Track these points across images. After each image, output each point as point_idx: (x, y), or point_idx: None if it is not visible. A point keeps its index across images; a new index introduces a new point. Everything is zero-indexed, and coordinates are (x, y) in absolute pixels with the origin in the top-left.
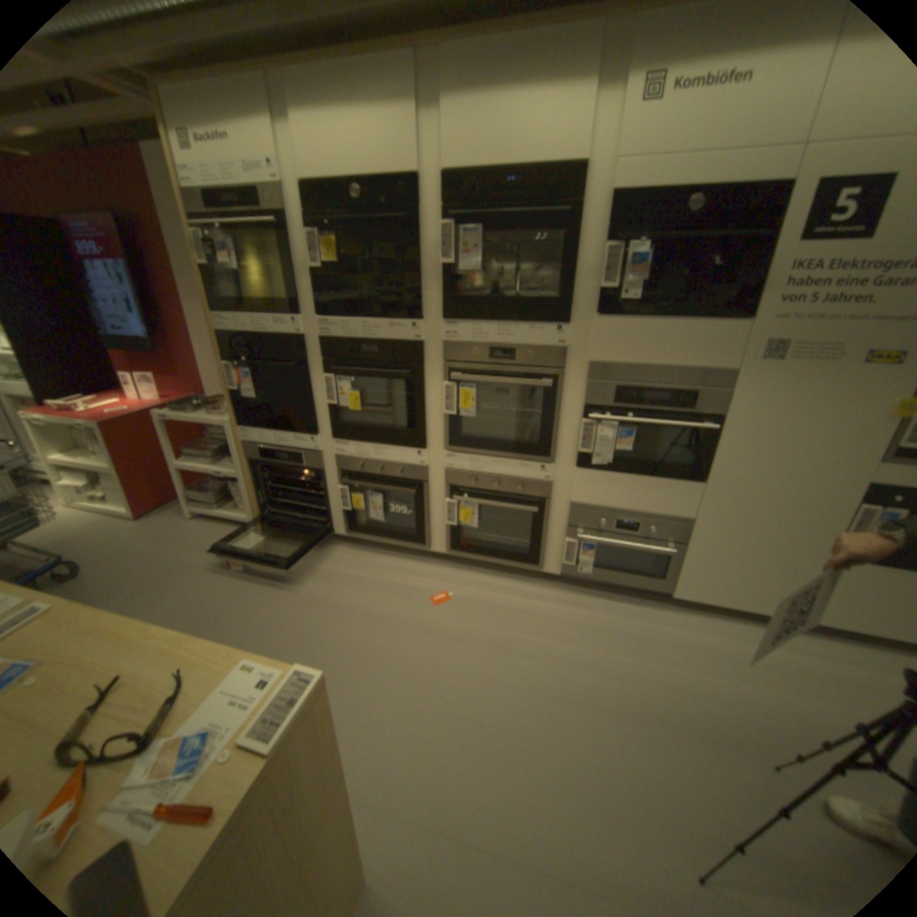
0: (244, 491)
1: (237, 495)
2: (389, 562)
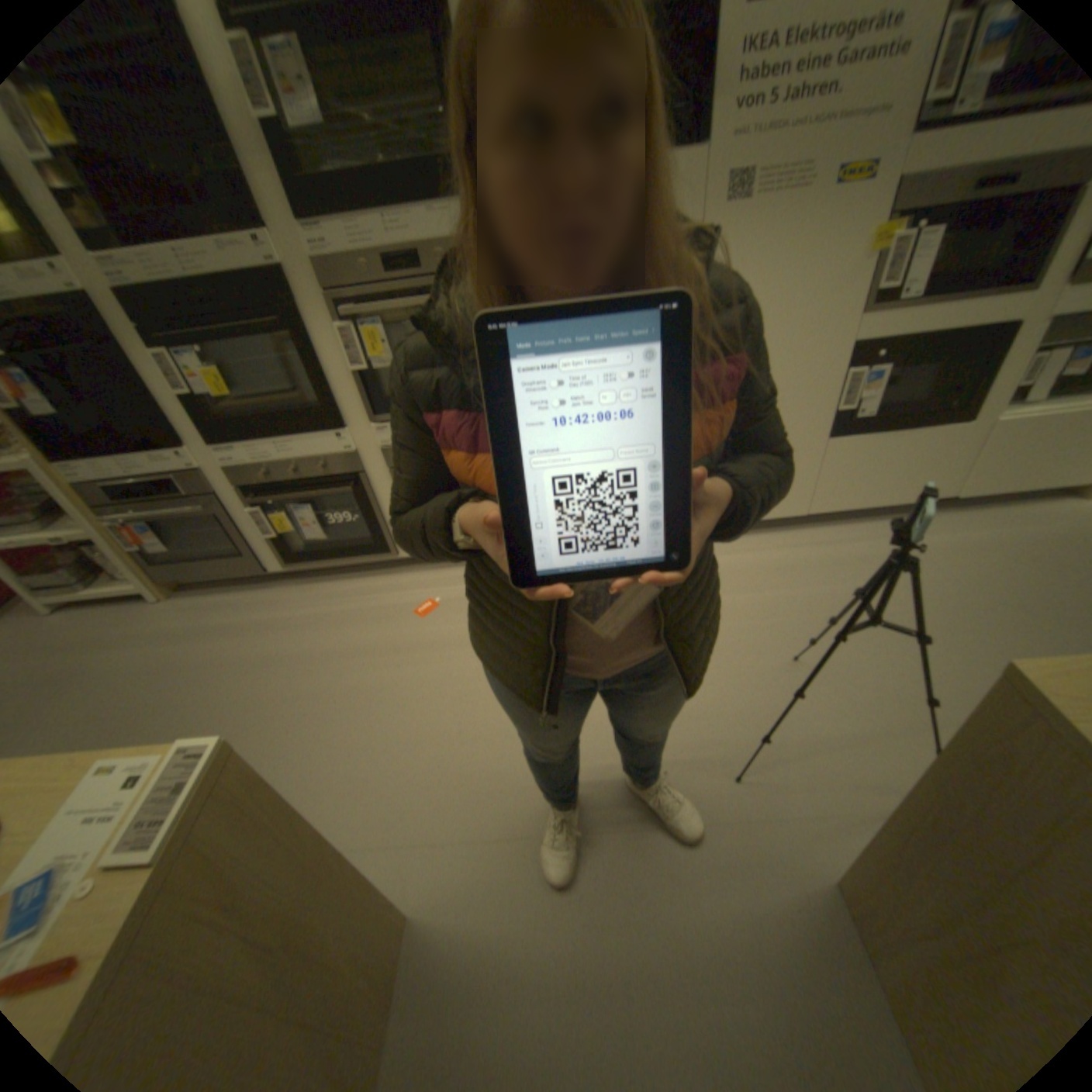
0: (109, 554)
1: (105, 563)
2: (352, 586)
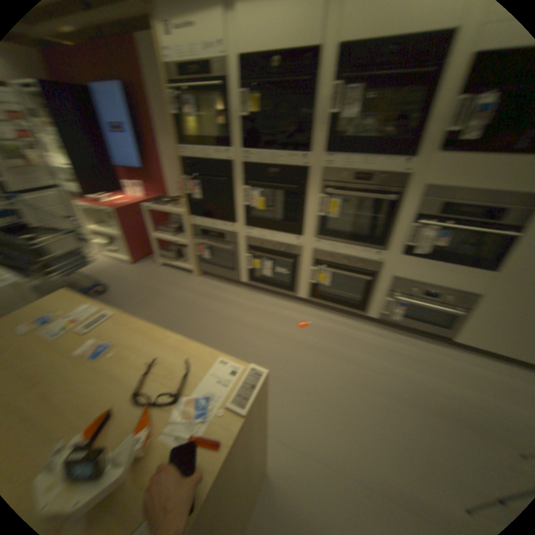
0: (194, 251)
1: (190, 253)
2: (274, 299)
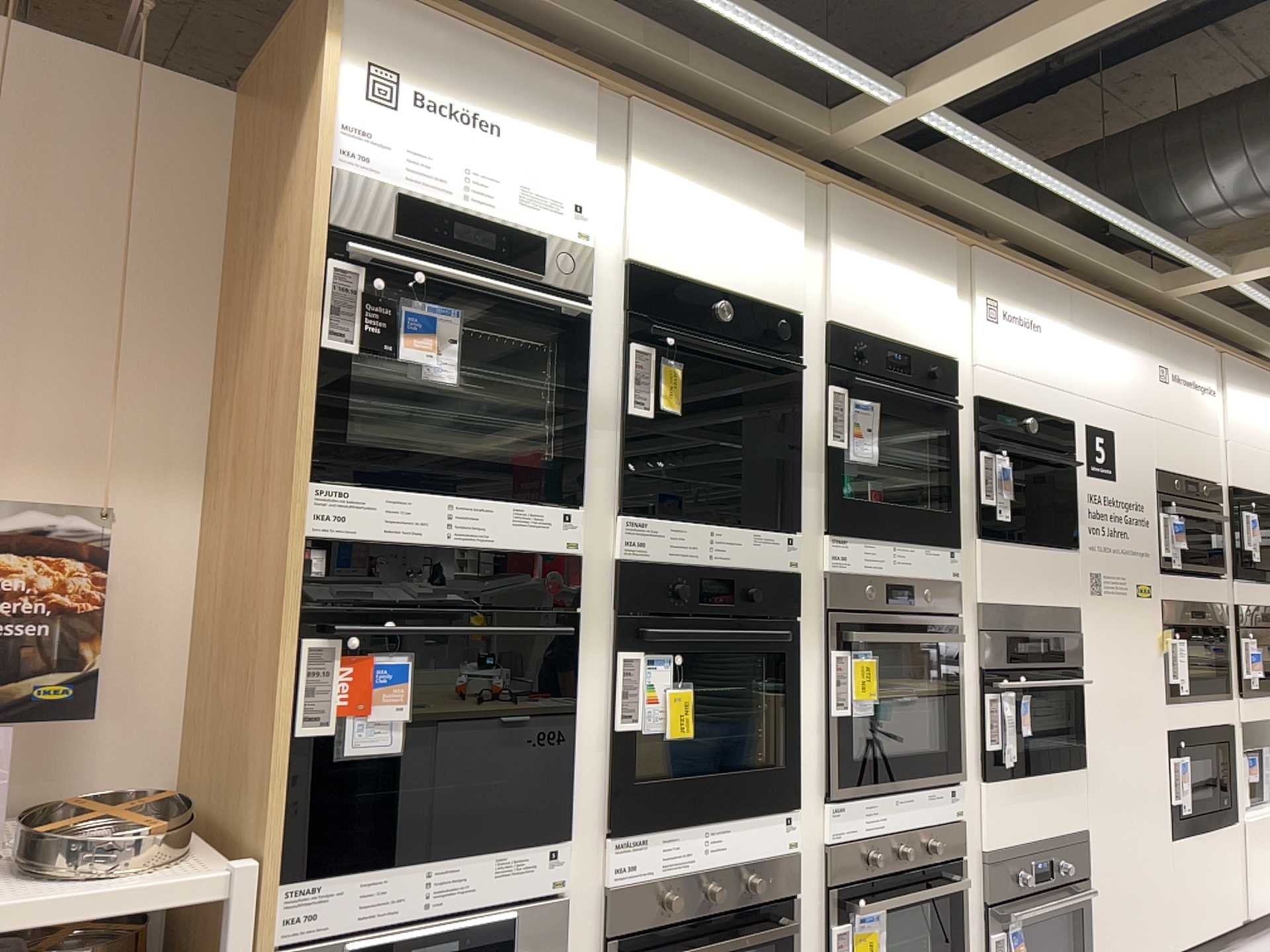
0: None
1: None
2: None
